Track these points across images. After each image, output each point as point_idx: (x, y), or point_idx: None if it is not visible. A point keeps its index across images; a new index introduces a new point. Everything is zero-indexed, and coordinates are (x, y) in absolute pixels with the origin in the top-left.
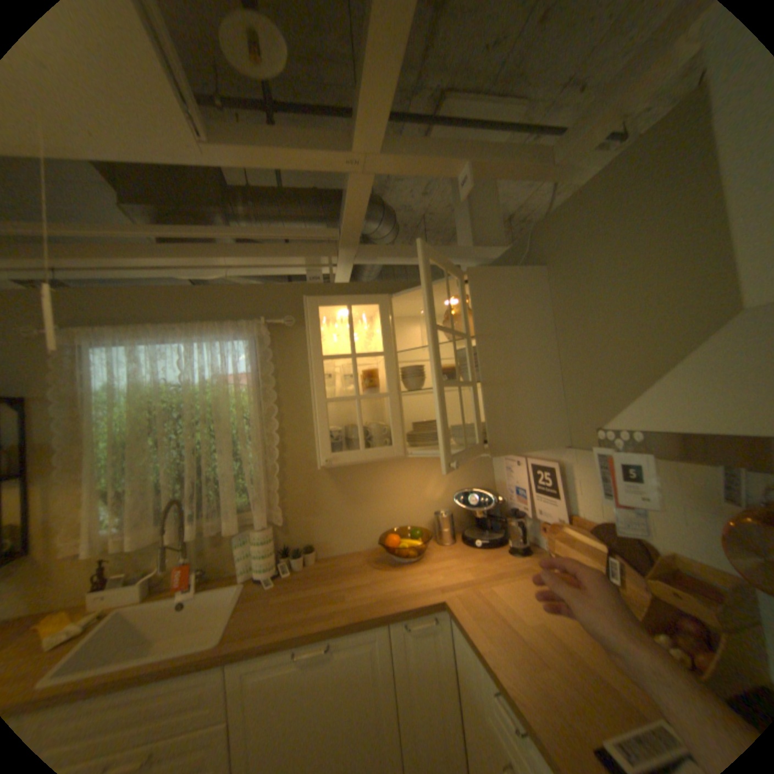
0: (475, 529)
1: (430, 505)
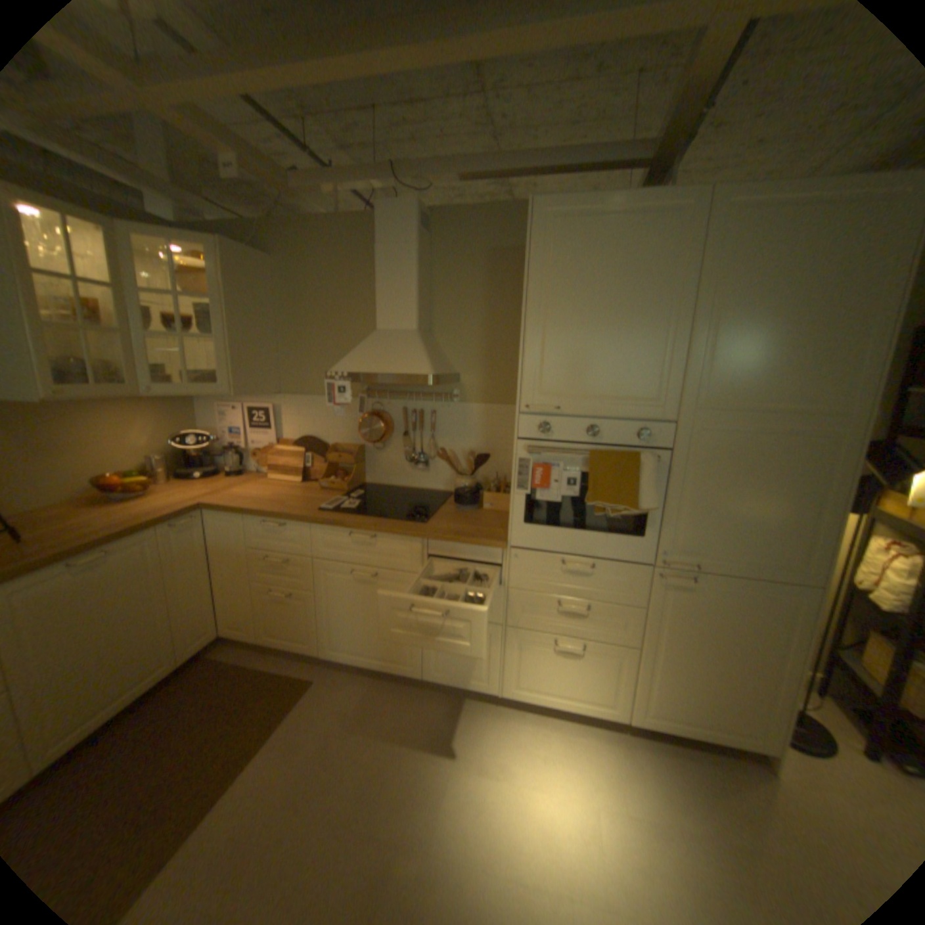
0: (184, 469)
1: (134, 452)
